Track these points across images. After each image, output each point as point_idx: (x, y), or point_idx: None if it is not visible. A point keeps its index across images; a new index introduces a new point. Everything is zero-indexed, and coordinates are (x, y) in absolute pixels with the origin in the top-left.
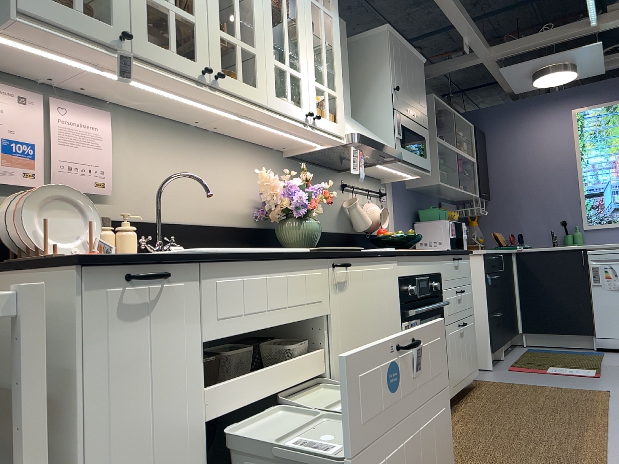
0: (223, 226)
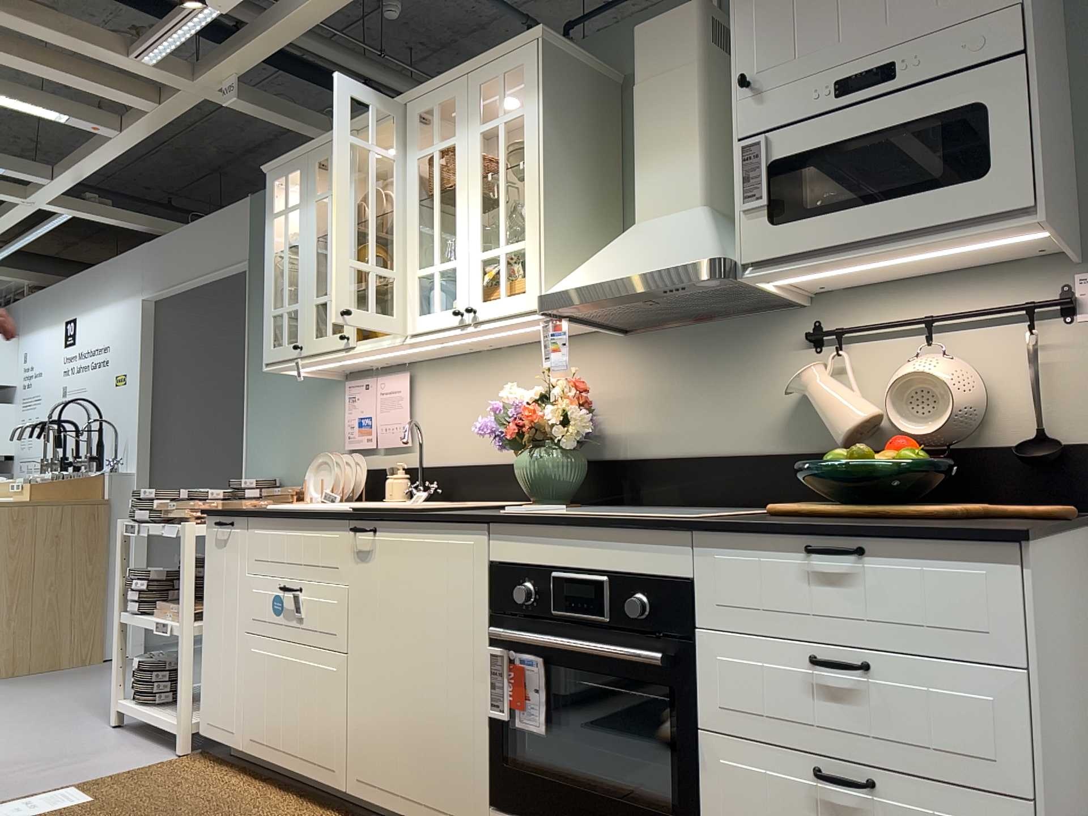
0: (512, 464)
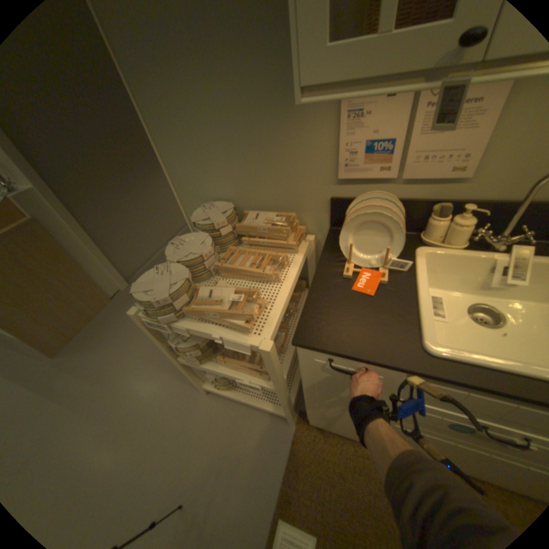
0: None
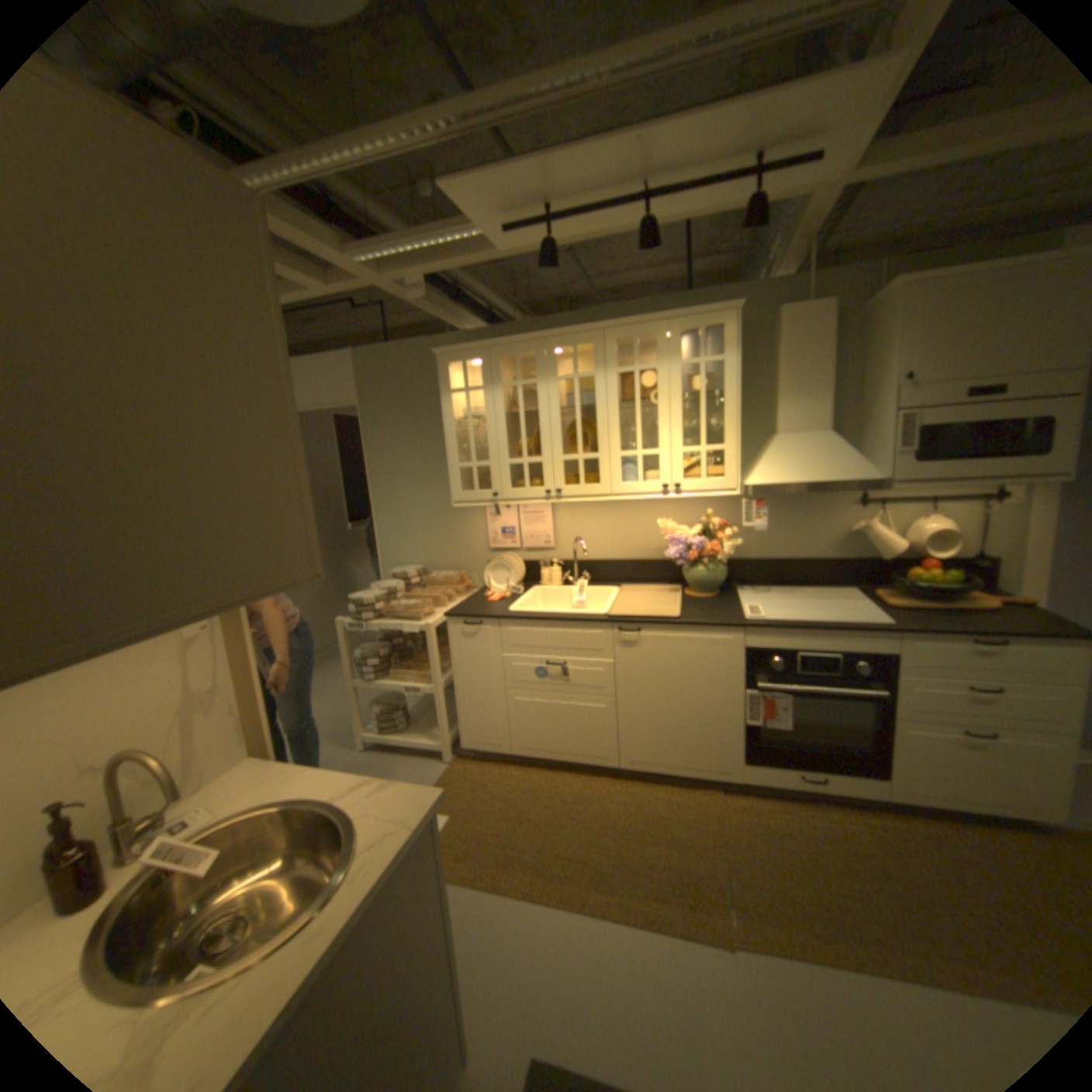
0: (646, 561)
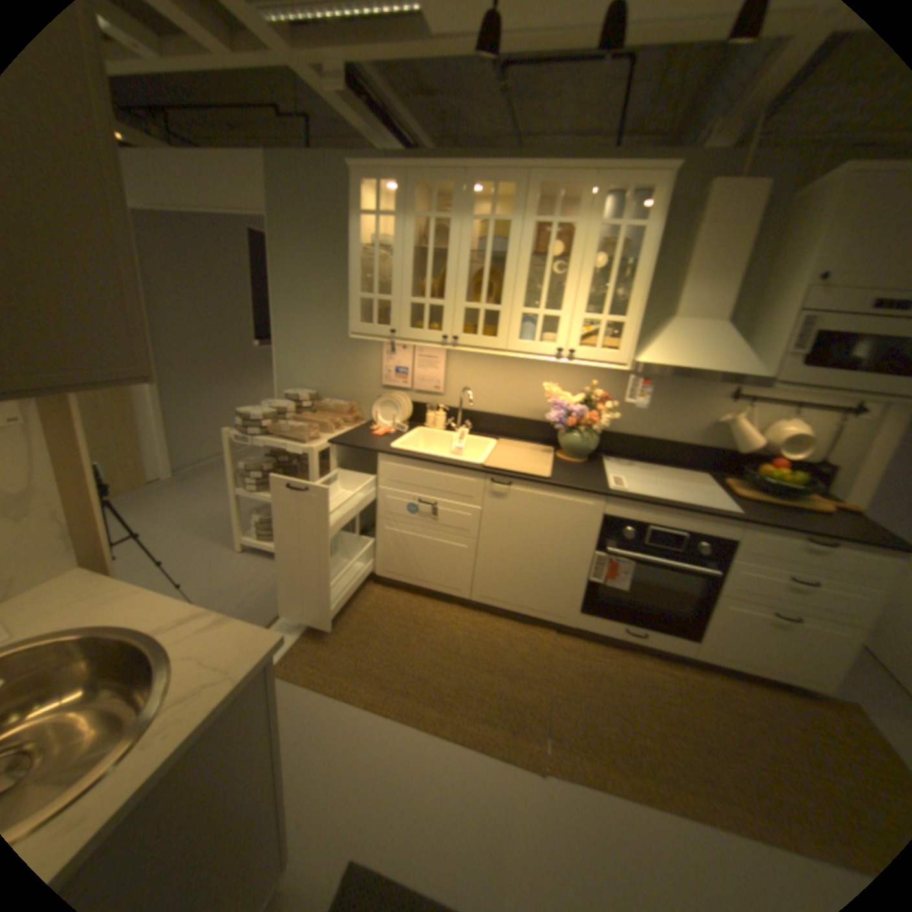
0: (524, 419)
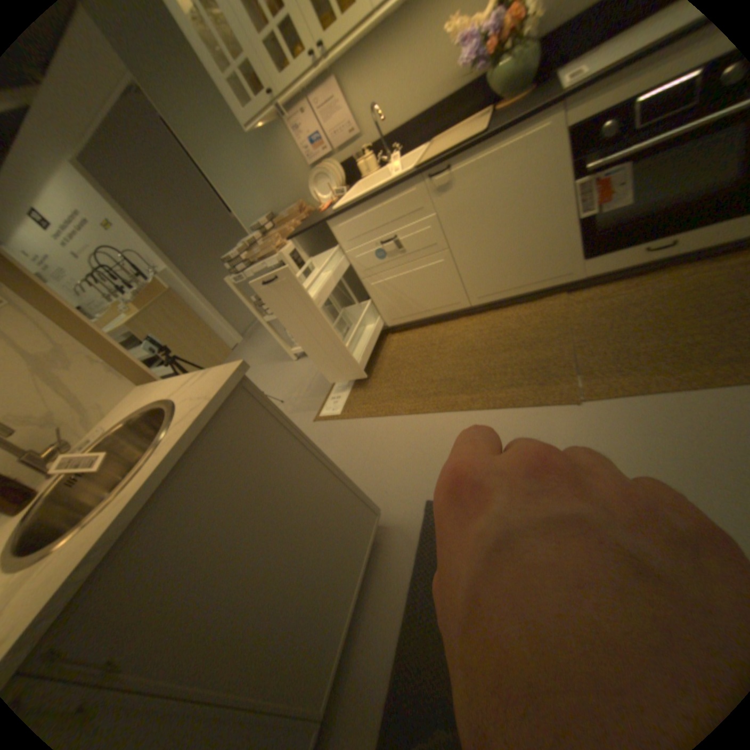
0: (448, 95)
